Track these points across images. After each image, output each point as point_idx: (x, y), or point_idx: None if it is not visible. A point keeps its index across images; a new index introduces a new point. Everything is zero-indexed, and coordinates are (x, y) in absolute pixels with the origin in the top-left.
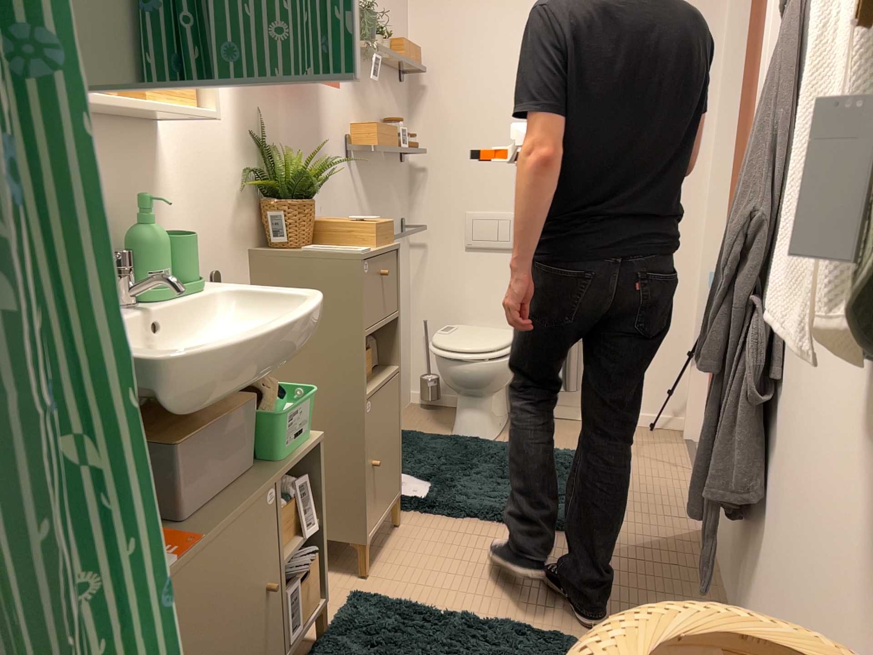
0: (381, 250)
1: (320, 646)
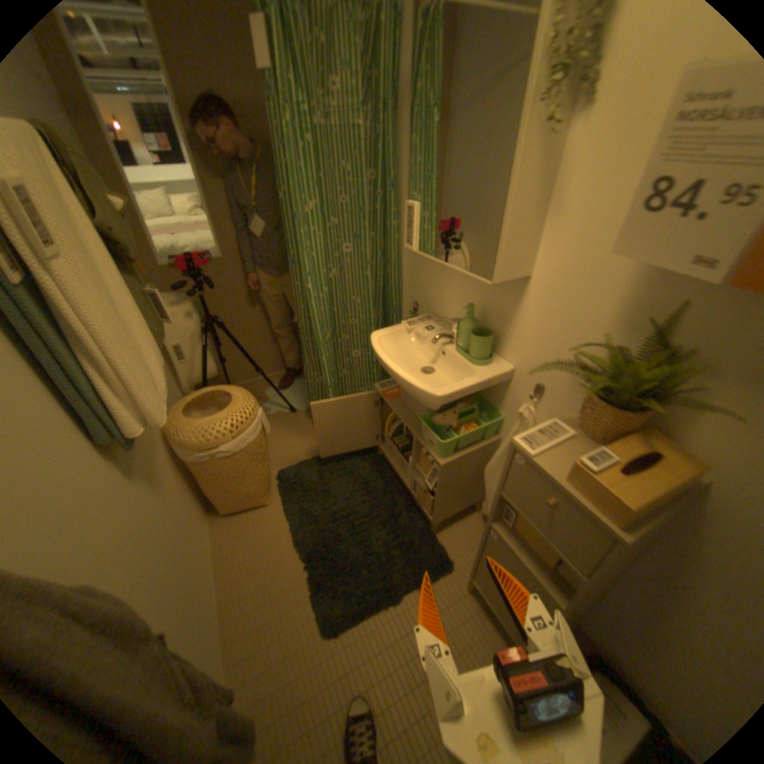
0: (561, 480)
1: (424, 522)
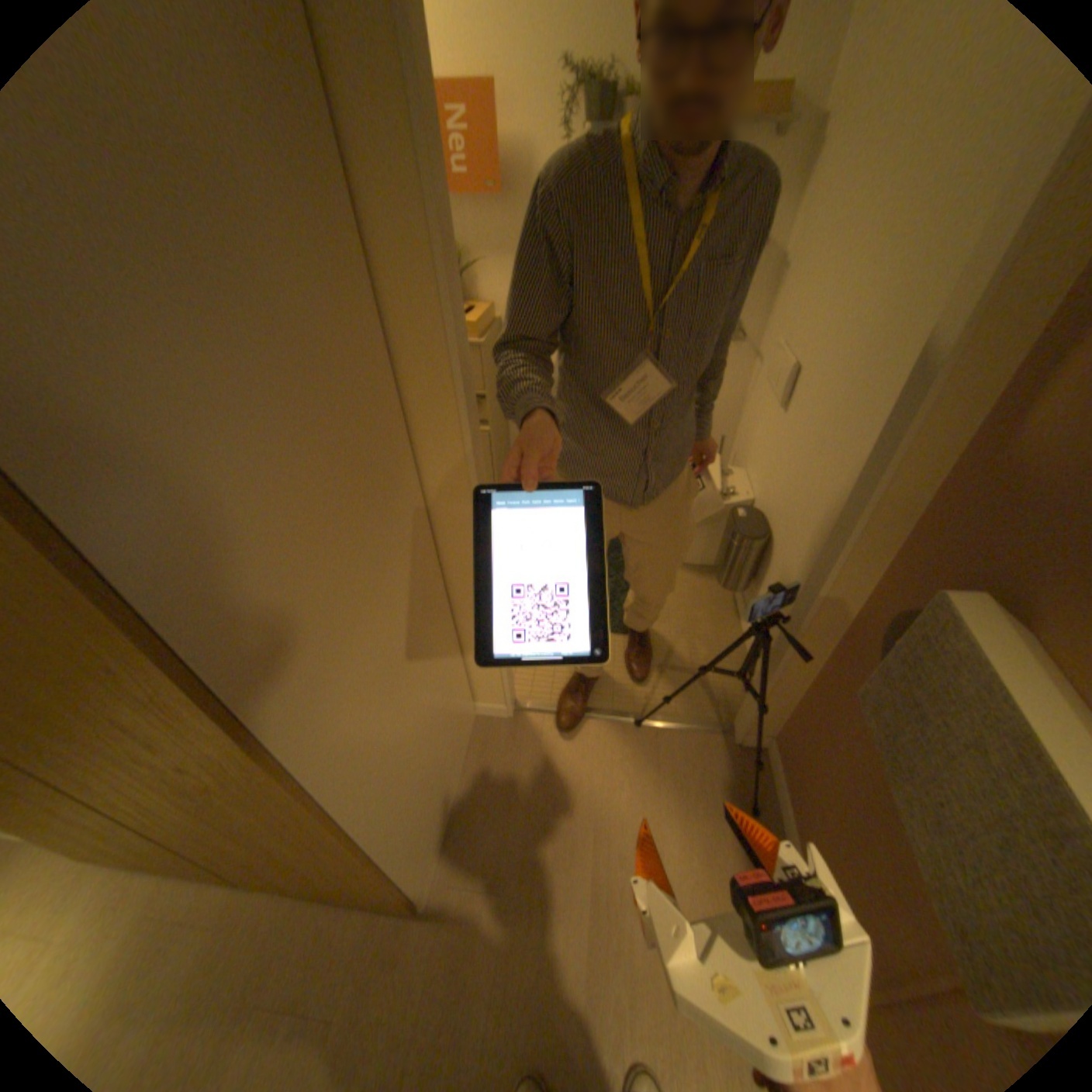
0: None
1: None
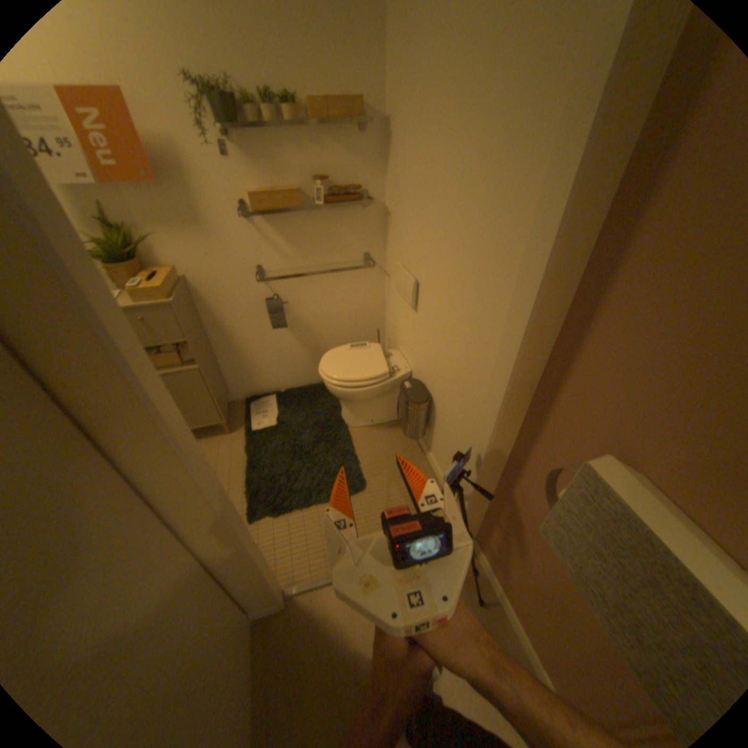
0: (131, 307)
1: None
